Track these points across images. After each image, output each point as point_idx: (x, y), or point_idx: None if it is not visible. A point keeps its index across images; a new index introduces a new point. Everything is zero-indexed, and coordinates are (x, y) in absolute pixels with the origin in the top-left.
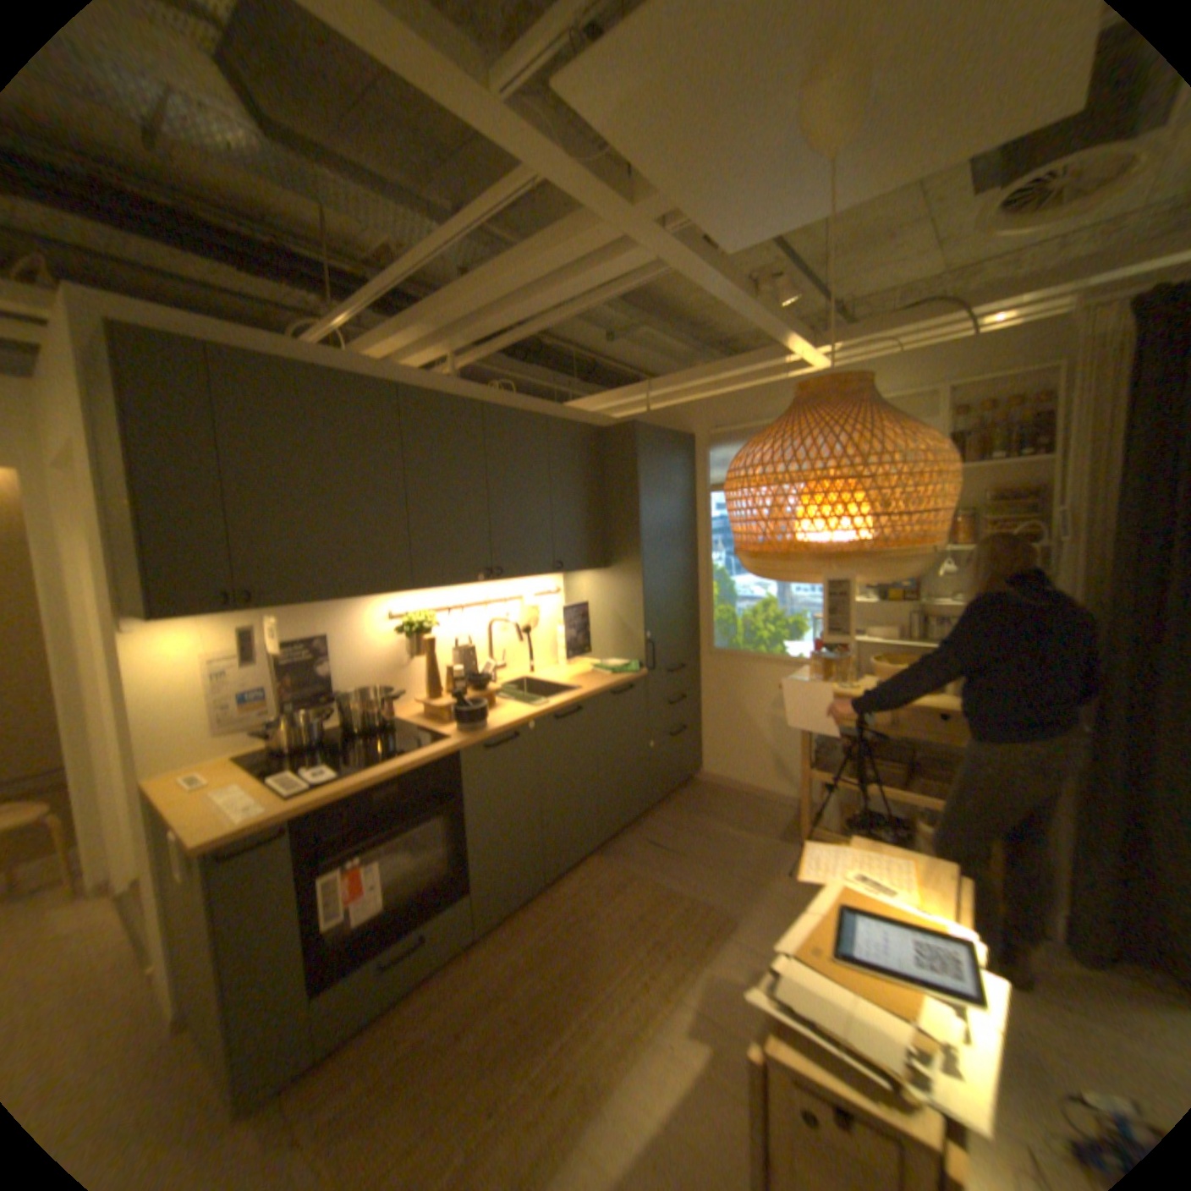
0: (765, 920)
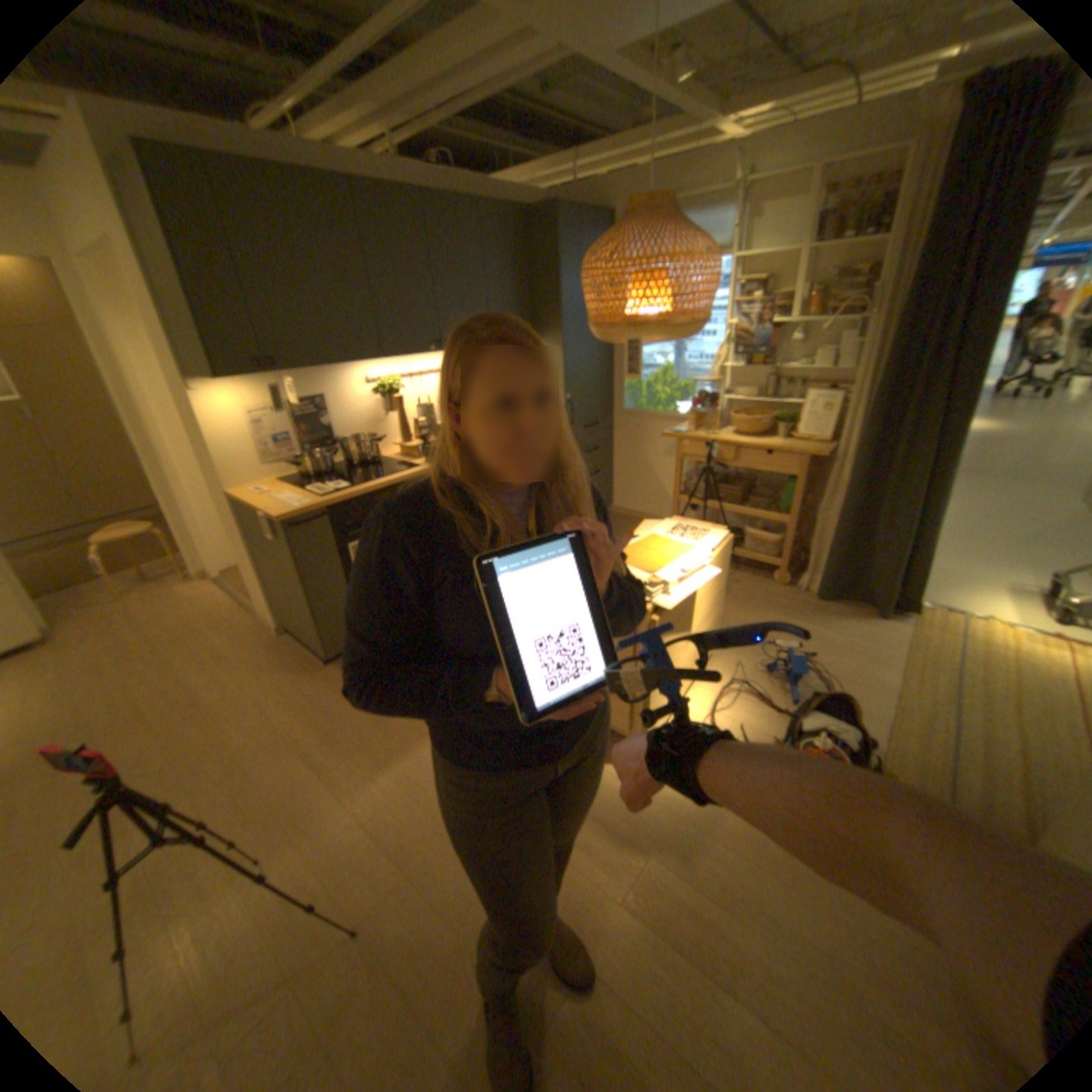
0: None
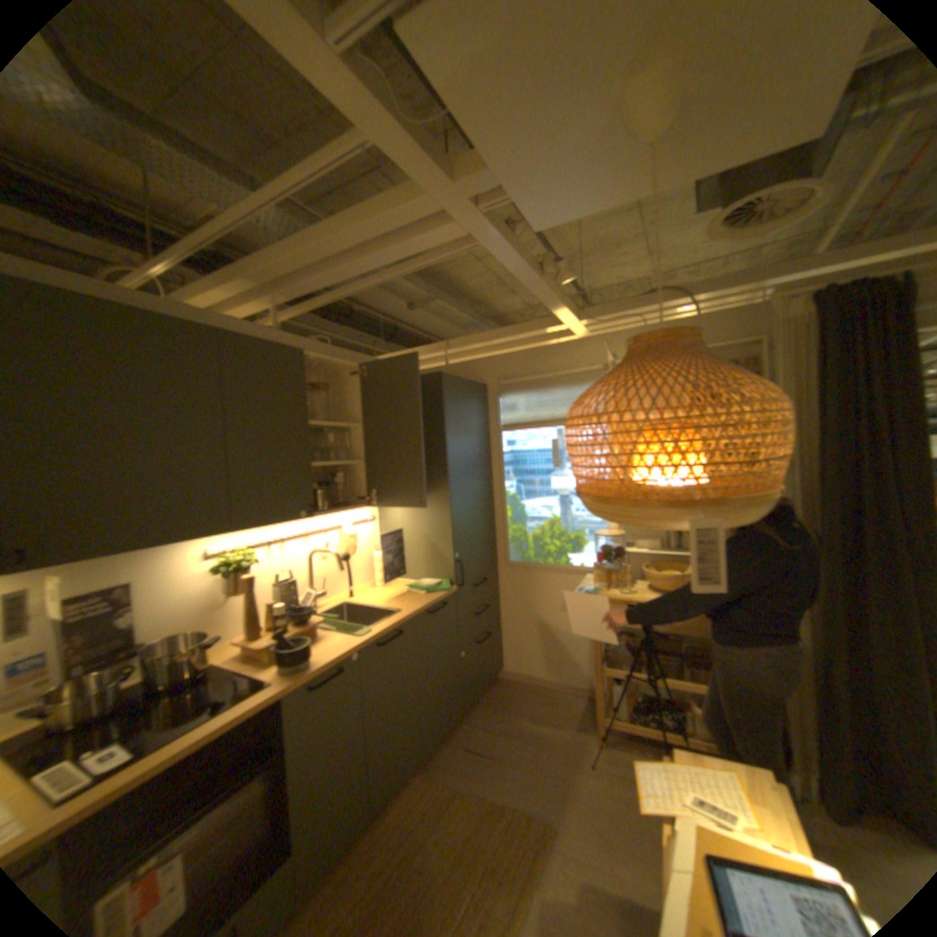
0: (580, 820)
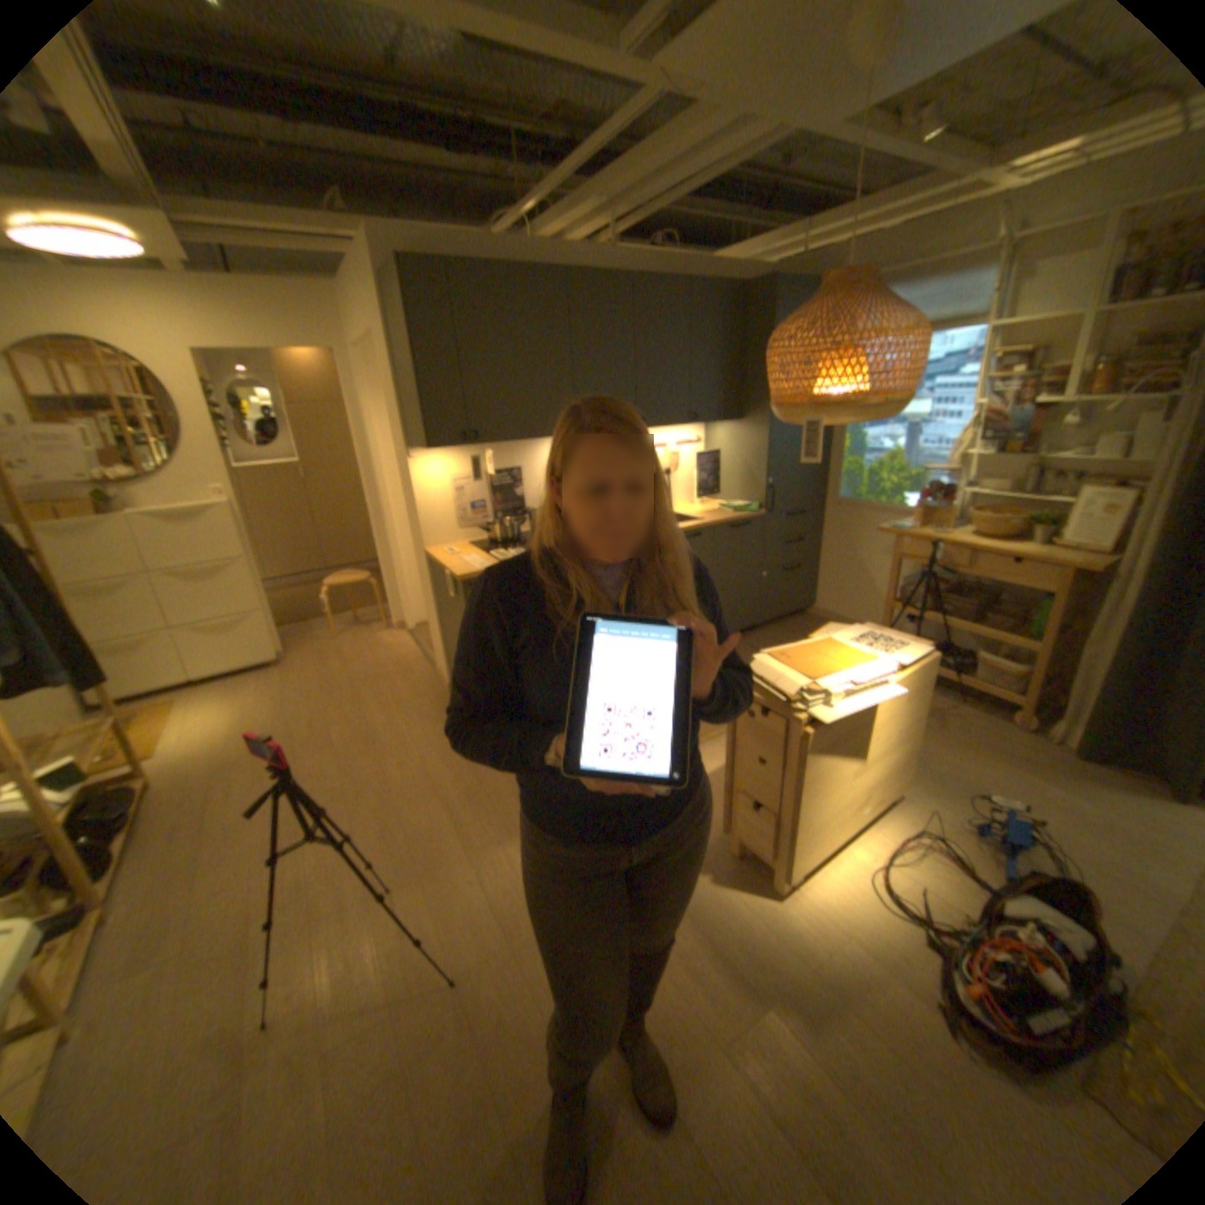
0: None
